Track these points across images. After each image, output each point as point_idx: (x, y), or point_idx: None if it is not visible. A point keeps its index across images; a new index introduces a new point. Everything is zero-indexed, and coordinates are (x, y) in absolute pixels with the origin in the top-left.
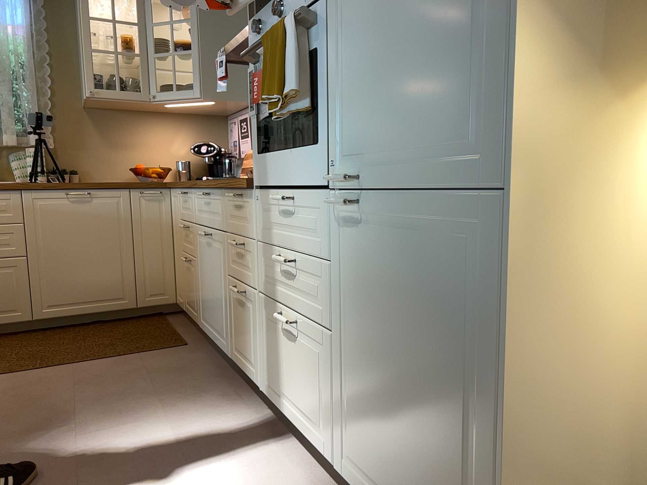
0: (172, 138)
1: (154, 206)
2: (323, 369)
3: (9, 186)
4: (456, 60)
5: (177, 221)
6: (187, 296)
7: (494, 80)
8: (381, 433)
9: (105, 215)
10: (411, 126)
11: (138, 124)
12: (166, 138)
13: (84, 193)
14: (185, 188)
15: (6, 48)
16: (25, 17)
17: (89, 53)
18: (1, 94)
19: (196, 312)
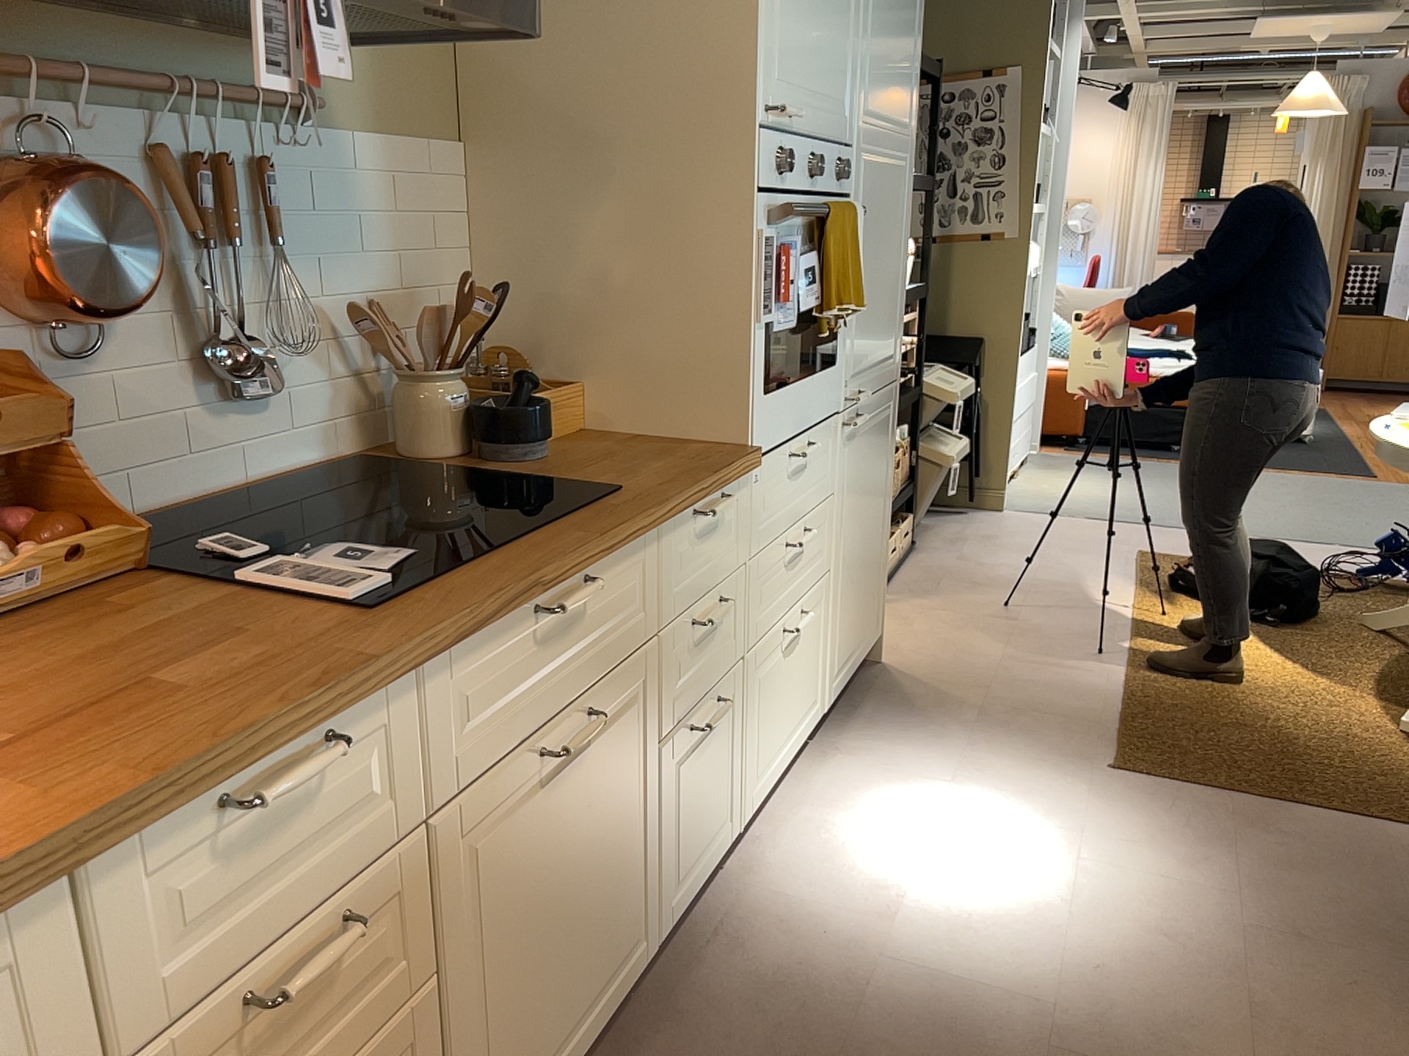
0: None
1: None
2: (819, 625)
3: None
4: (893, 301)
5: None
6: None
7: (898, 317)
8: (853, 604)
9: None
10: (879, 343)
11: None
12: None
13: None
14: (348, 711)
15: None
16: None
17: None
18: None
19: None
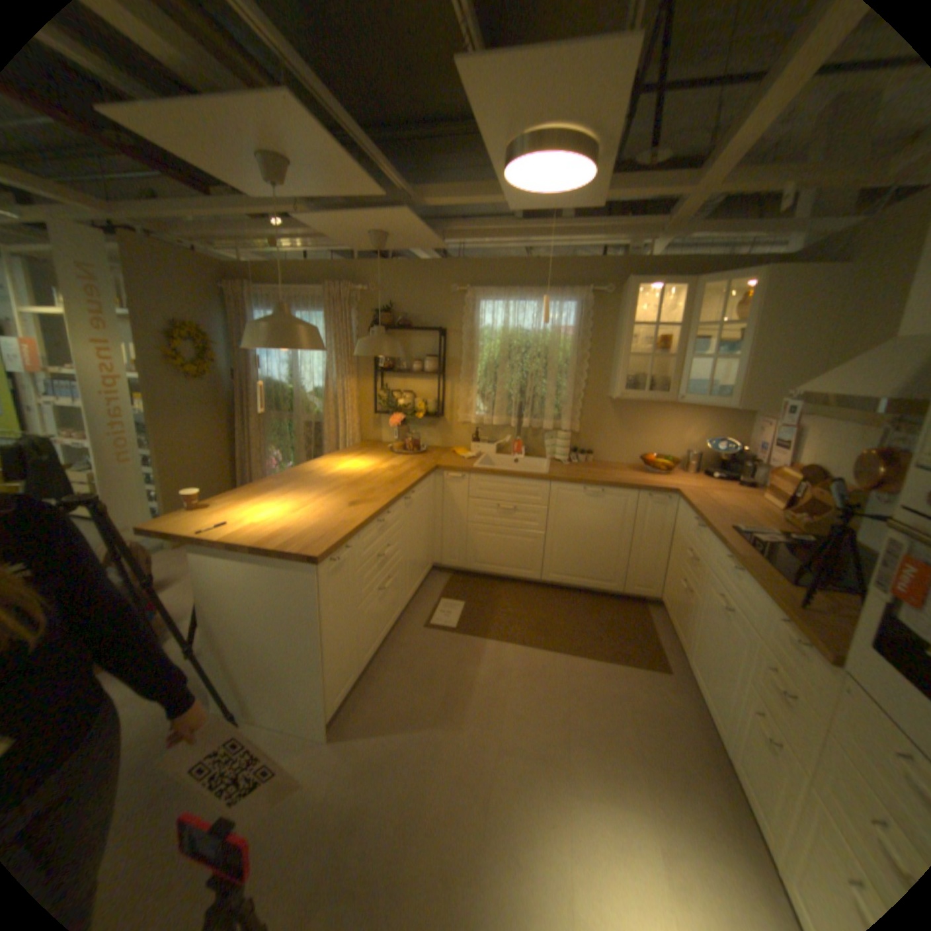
0: (688, 427)
1: (660, 509)
2: None
3: (542, 478)
4: None
5: (682, 535)
6: (679, 615)
7: None
8: None
9: (612, 511)
10: None
11: (655, 412)
12: (681, 426)
13: (599, 491)
14: (704, 525)
15: (557, 350)
16: (576, 320)
17: (627, 357)
18: (547, 387)
19: (688, 645)
